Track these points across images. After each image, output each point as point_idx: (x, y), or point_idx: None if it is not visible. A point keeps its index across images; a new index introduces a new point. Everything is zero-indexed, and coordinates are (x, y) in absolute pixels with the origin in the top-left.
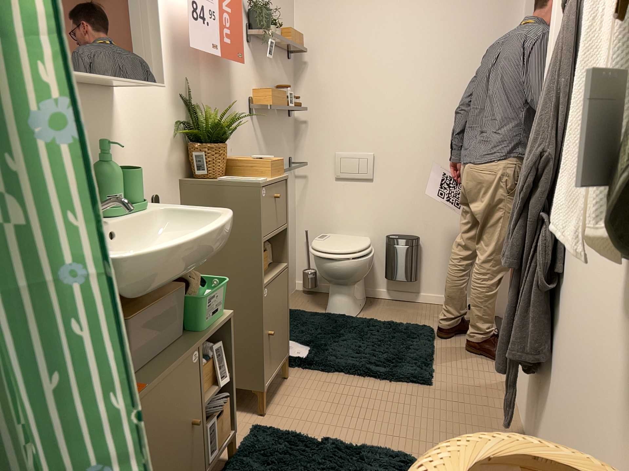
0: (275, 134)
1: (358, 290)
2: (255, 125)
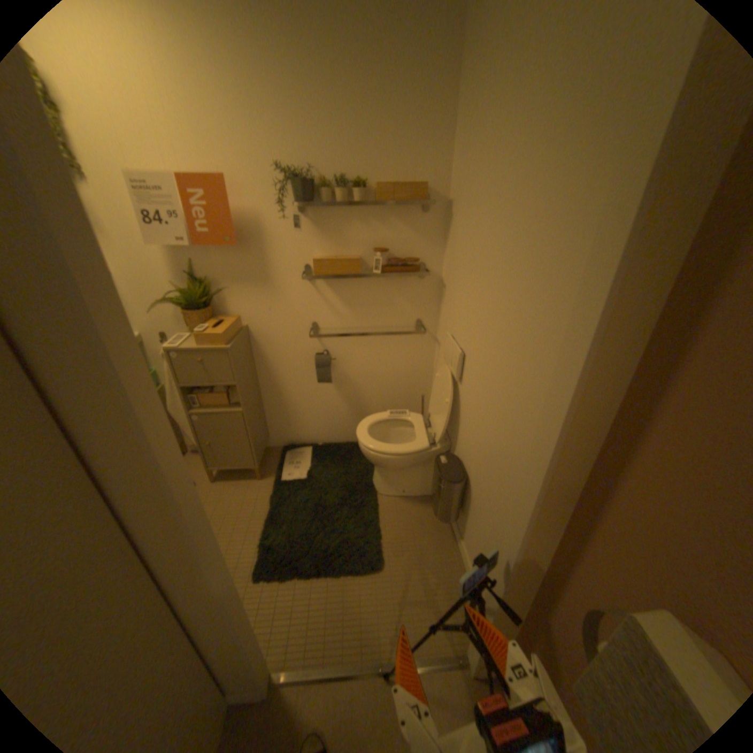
0: (371, 295)
1: (402, 477)
2: (319, 288)
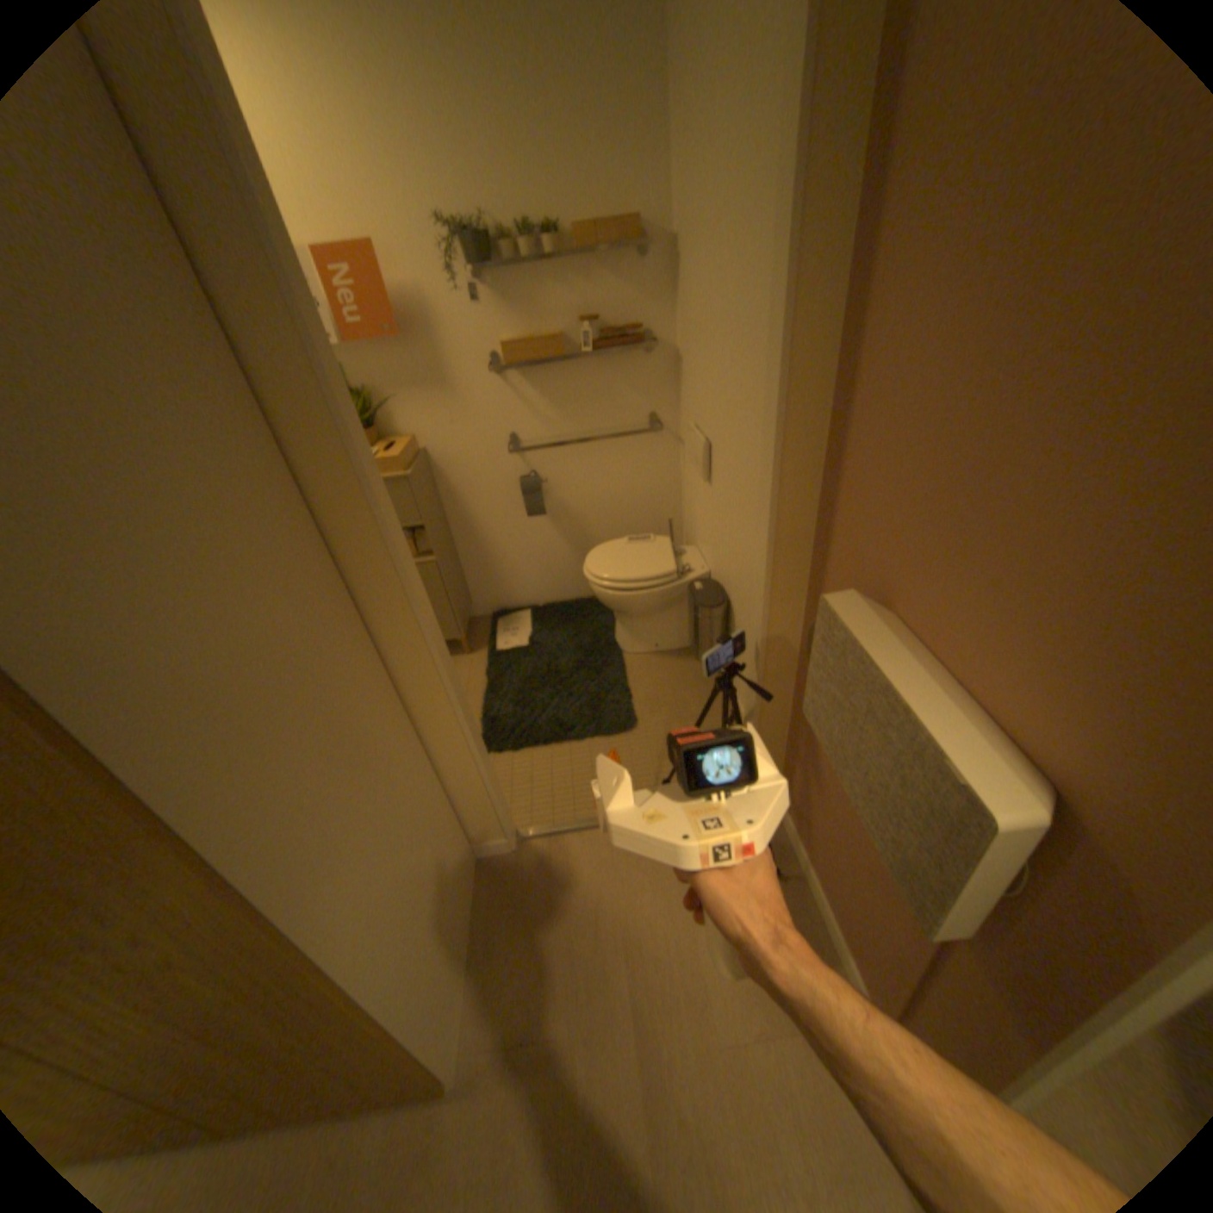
0: (583, 386)
1: (651, 627)
2: (512, 384)
